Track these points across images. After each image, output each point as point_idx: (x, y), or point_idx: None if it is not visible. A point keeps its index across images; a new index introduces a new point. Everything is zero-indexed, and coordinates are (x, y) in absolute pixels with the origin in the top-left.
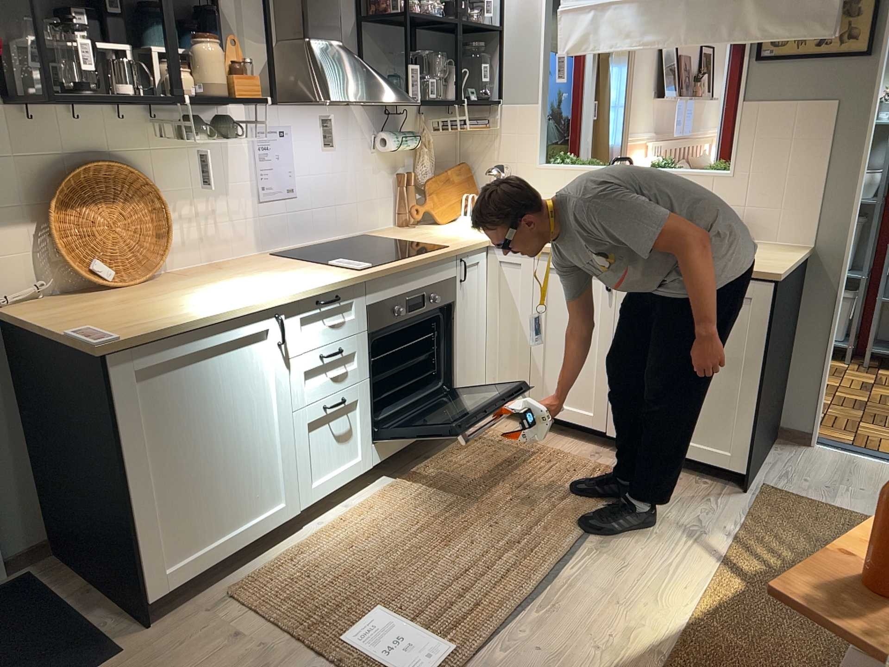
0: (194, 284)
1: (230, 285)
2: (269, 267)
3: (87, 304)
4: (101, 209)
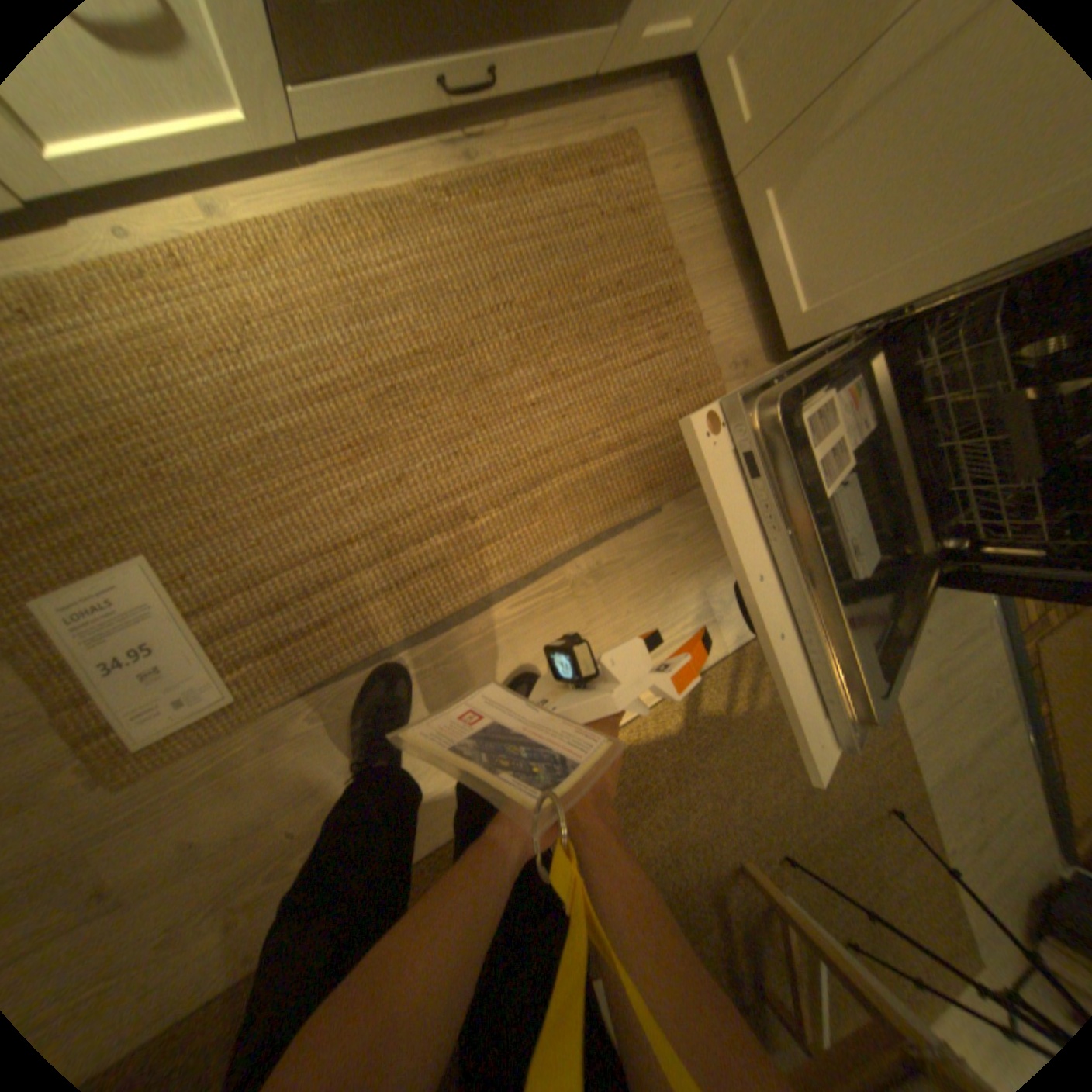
0: None
1: None
2: None
3: None
4: None
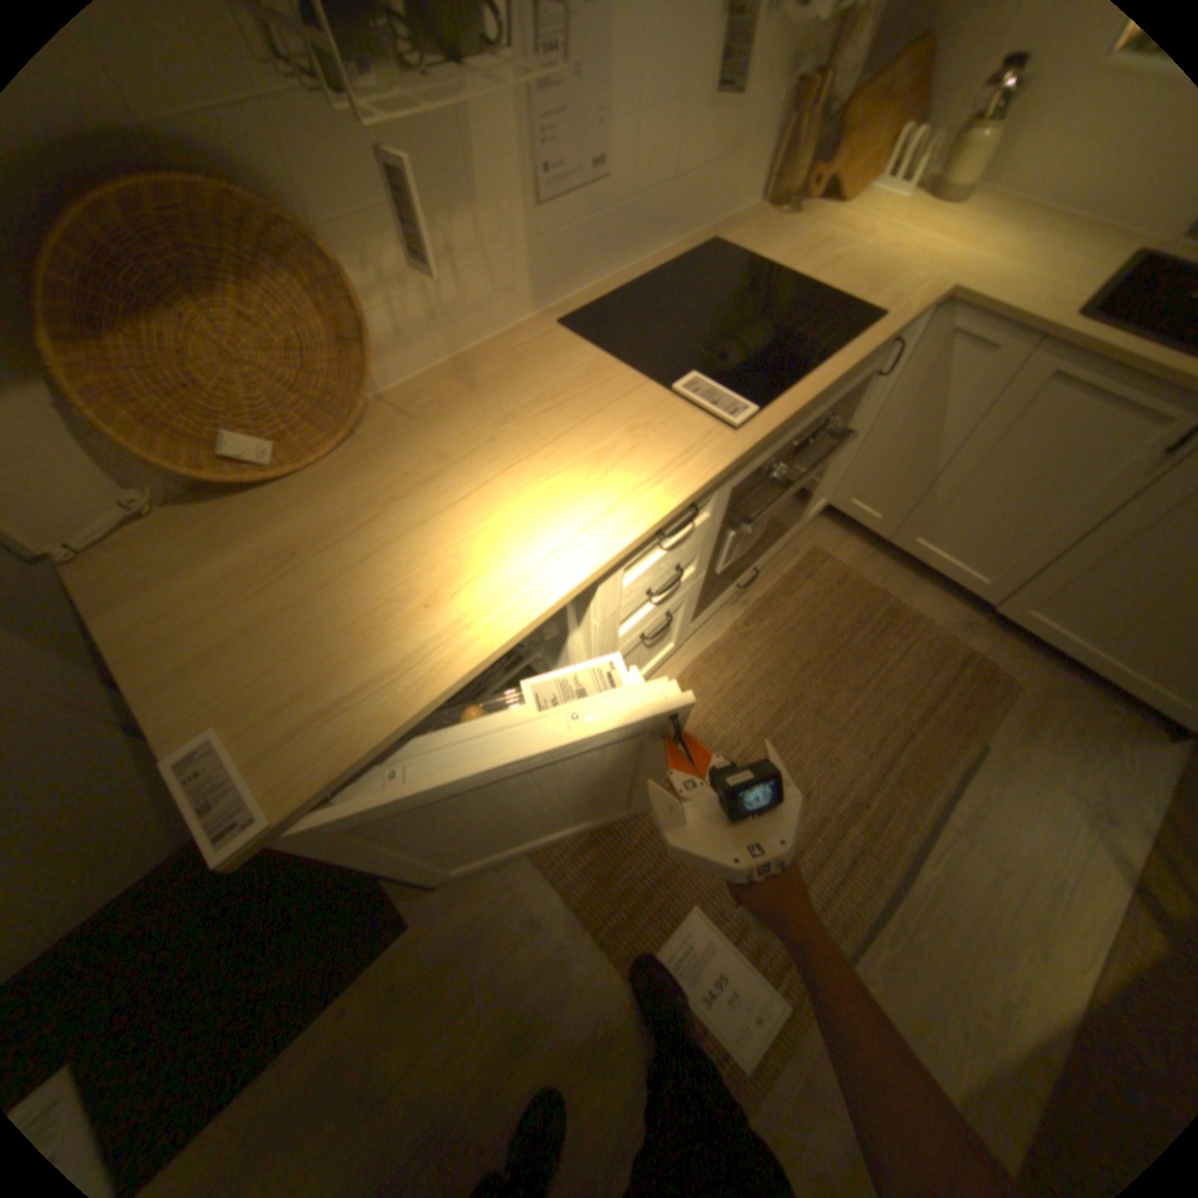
0: (428, 457)
1: (495, 478)
2: (561, 388)
3: (226, 553)
4: (185, 309)
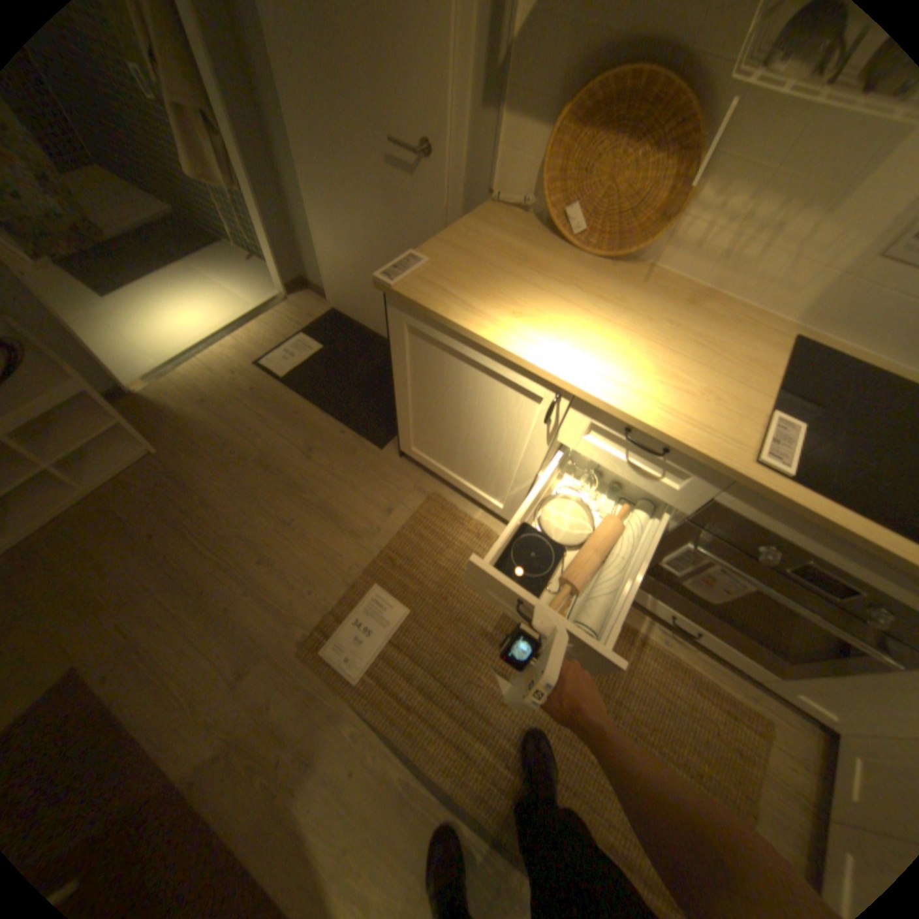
0: (616, 294)
1: (617, 325)
2: (724, 347)
3: (515, 241)
4: (619, 140)
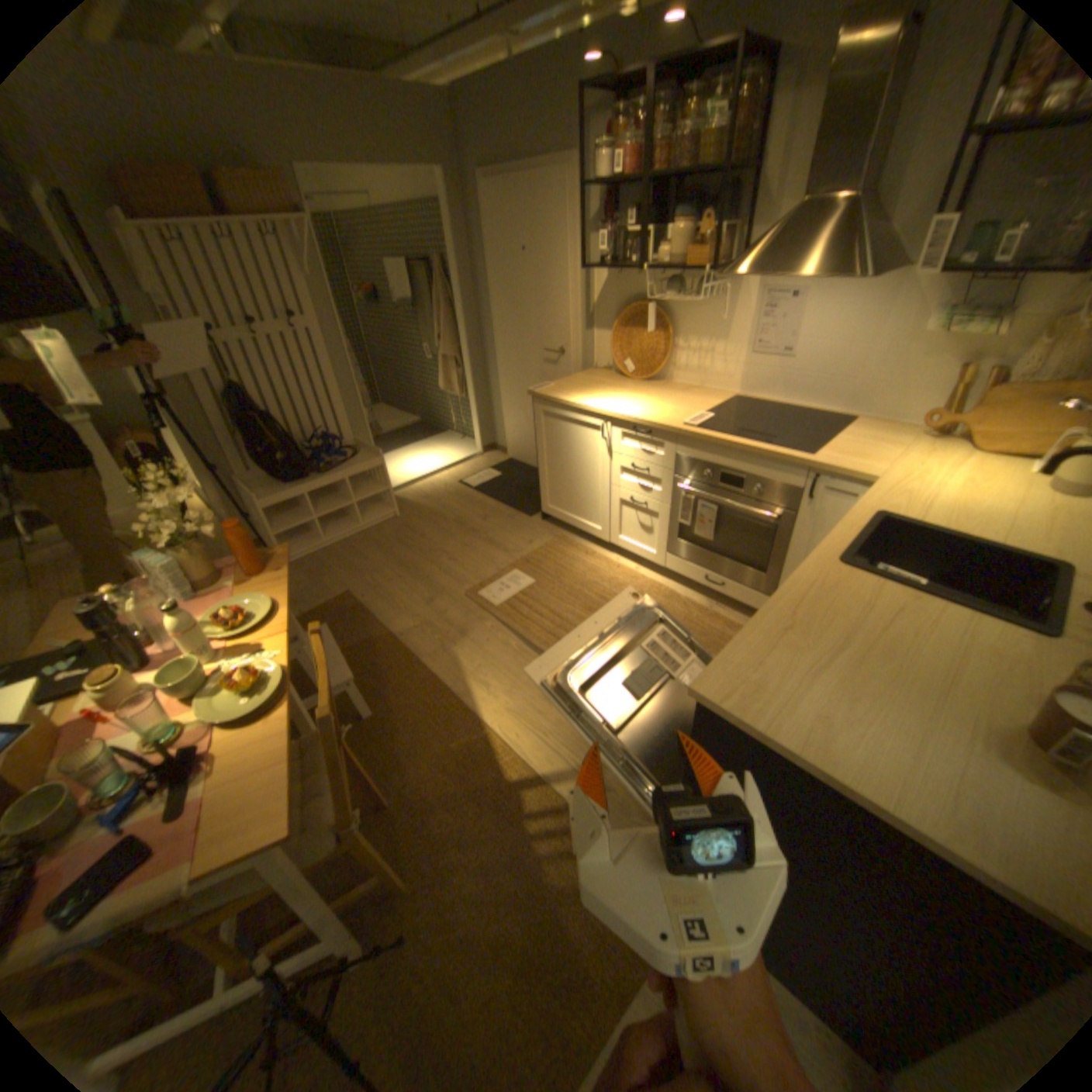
0: (642, 390)
1: (637, 398)
2: (689, 401)
3: (598, 379)
4: (637, 331)
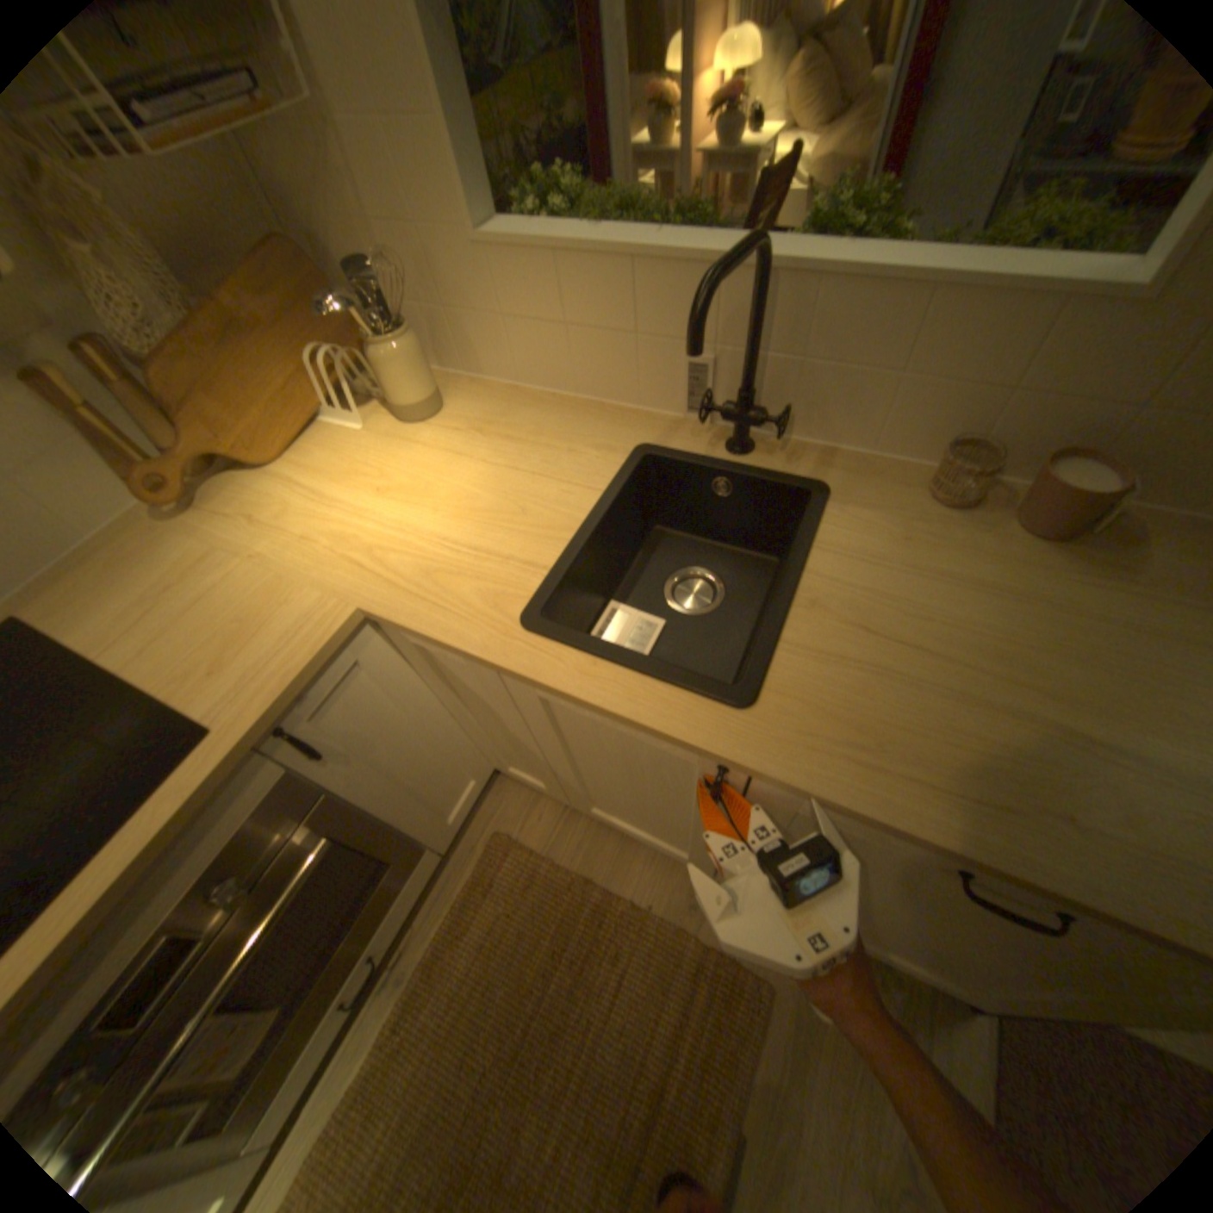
0: None
1: None
2: None
3: None
4: None
